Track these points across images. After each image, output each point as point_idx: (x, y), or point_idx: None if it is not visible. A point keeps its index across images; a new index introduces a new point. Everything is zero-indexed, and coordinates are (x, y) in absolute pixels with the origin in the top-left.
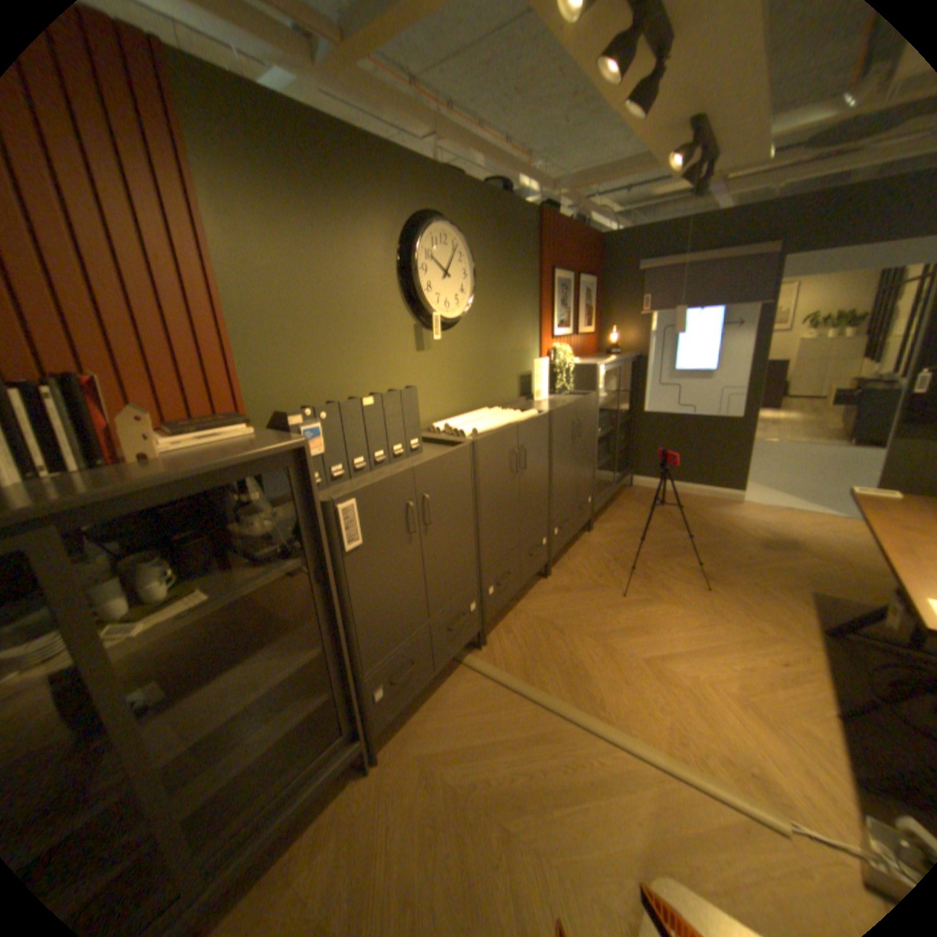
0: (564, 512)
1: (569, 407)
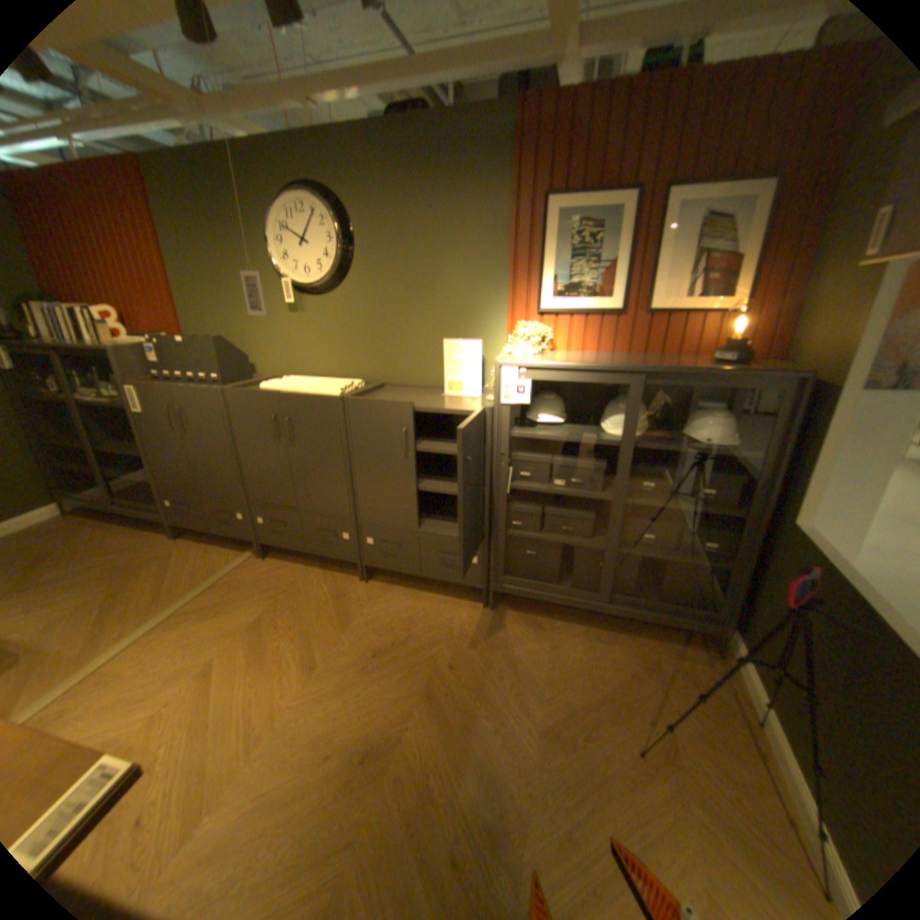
0: (390, 532)
1: (389, 406)
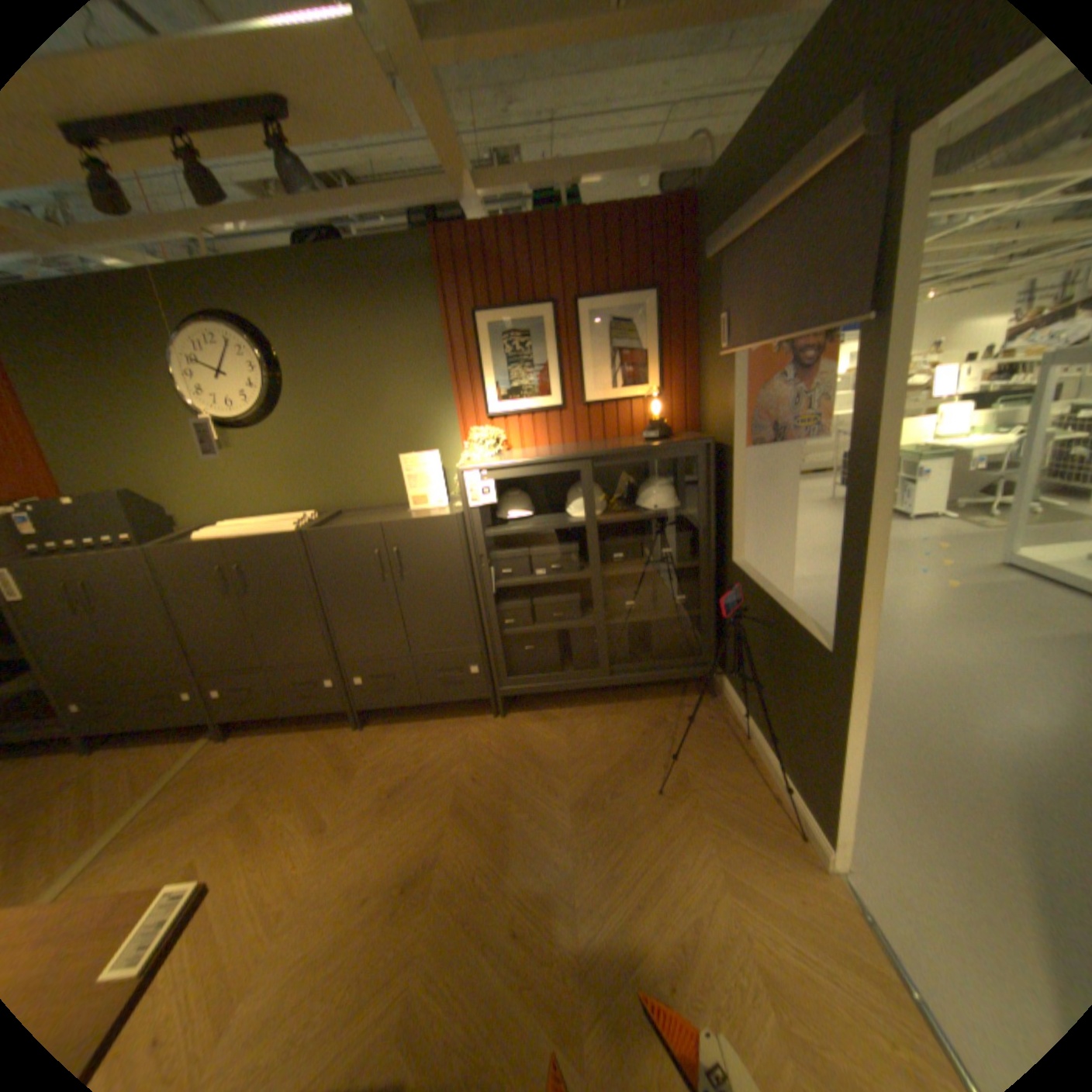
0: (379, 665)
1: (356, 530)
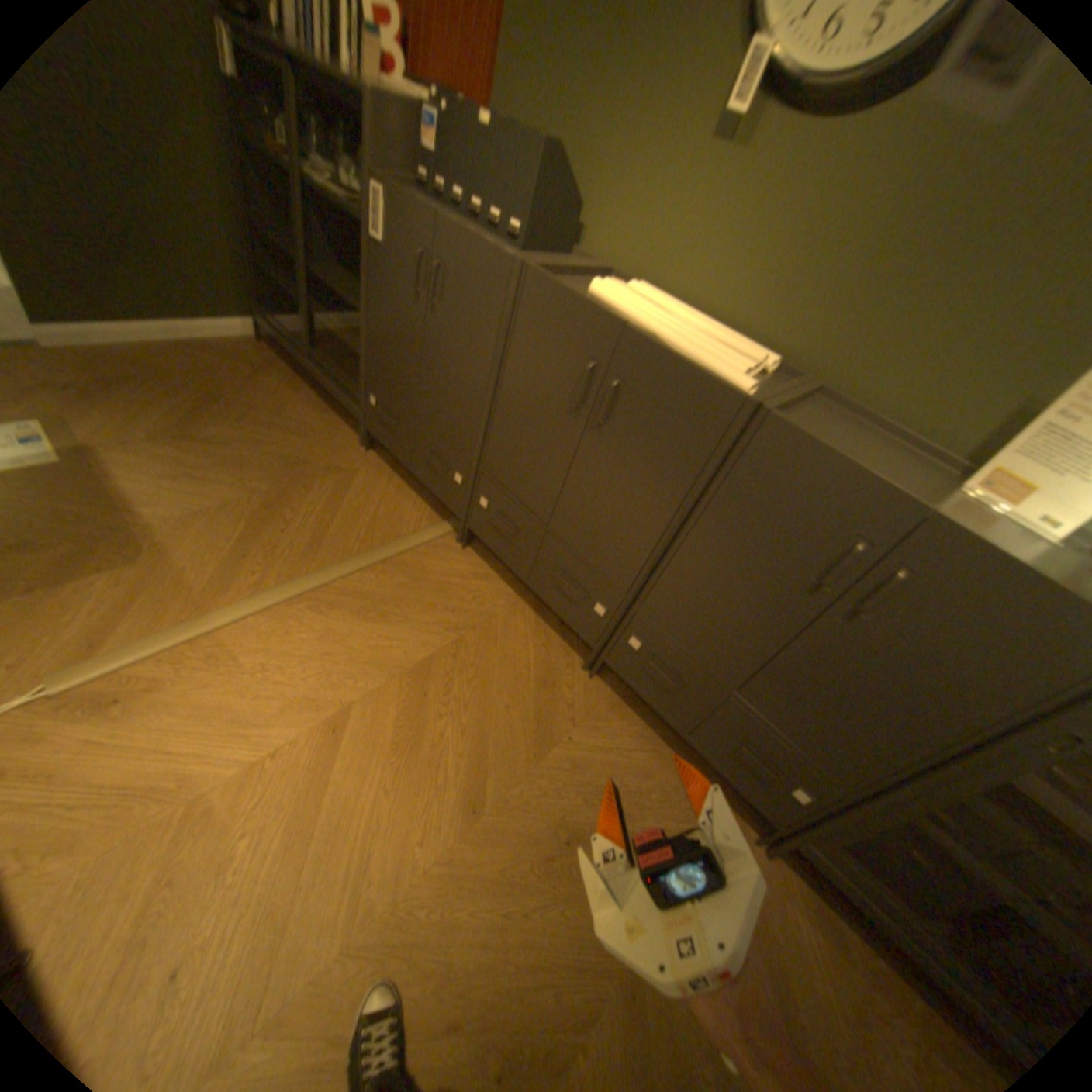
0: (680, 659)
1: (868, 481)
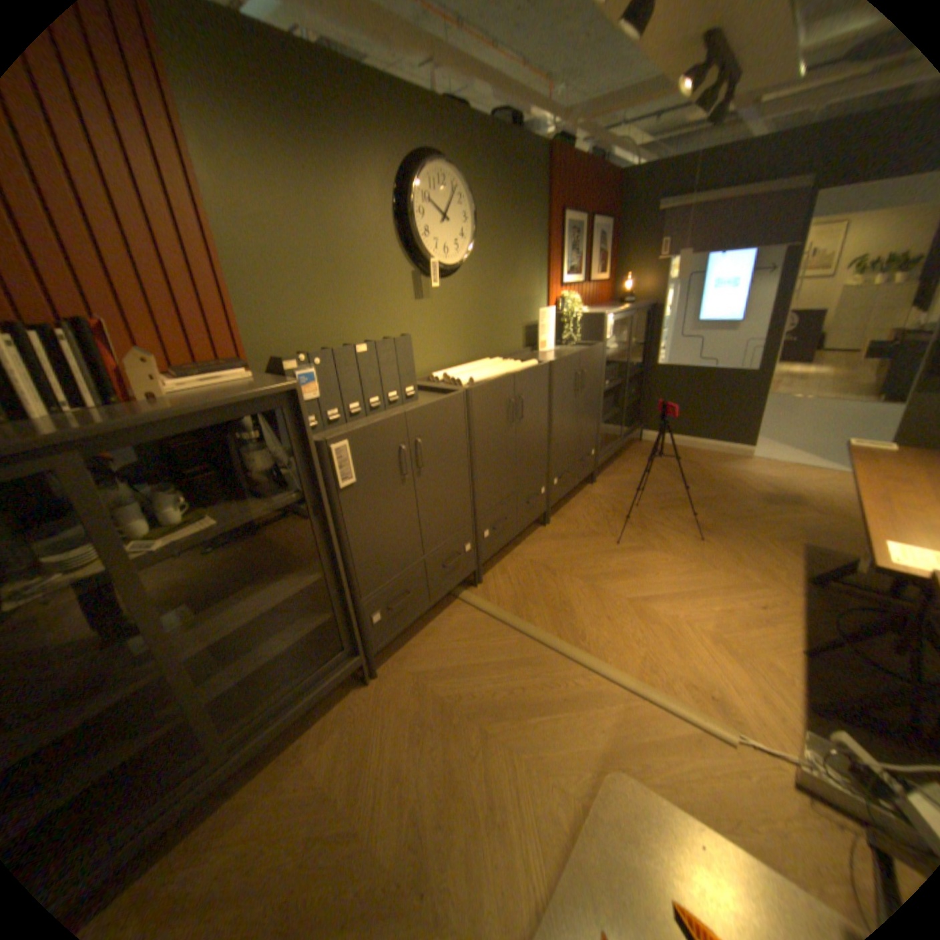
0: (565, 463)
1: (572, 358)
